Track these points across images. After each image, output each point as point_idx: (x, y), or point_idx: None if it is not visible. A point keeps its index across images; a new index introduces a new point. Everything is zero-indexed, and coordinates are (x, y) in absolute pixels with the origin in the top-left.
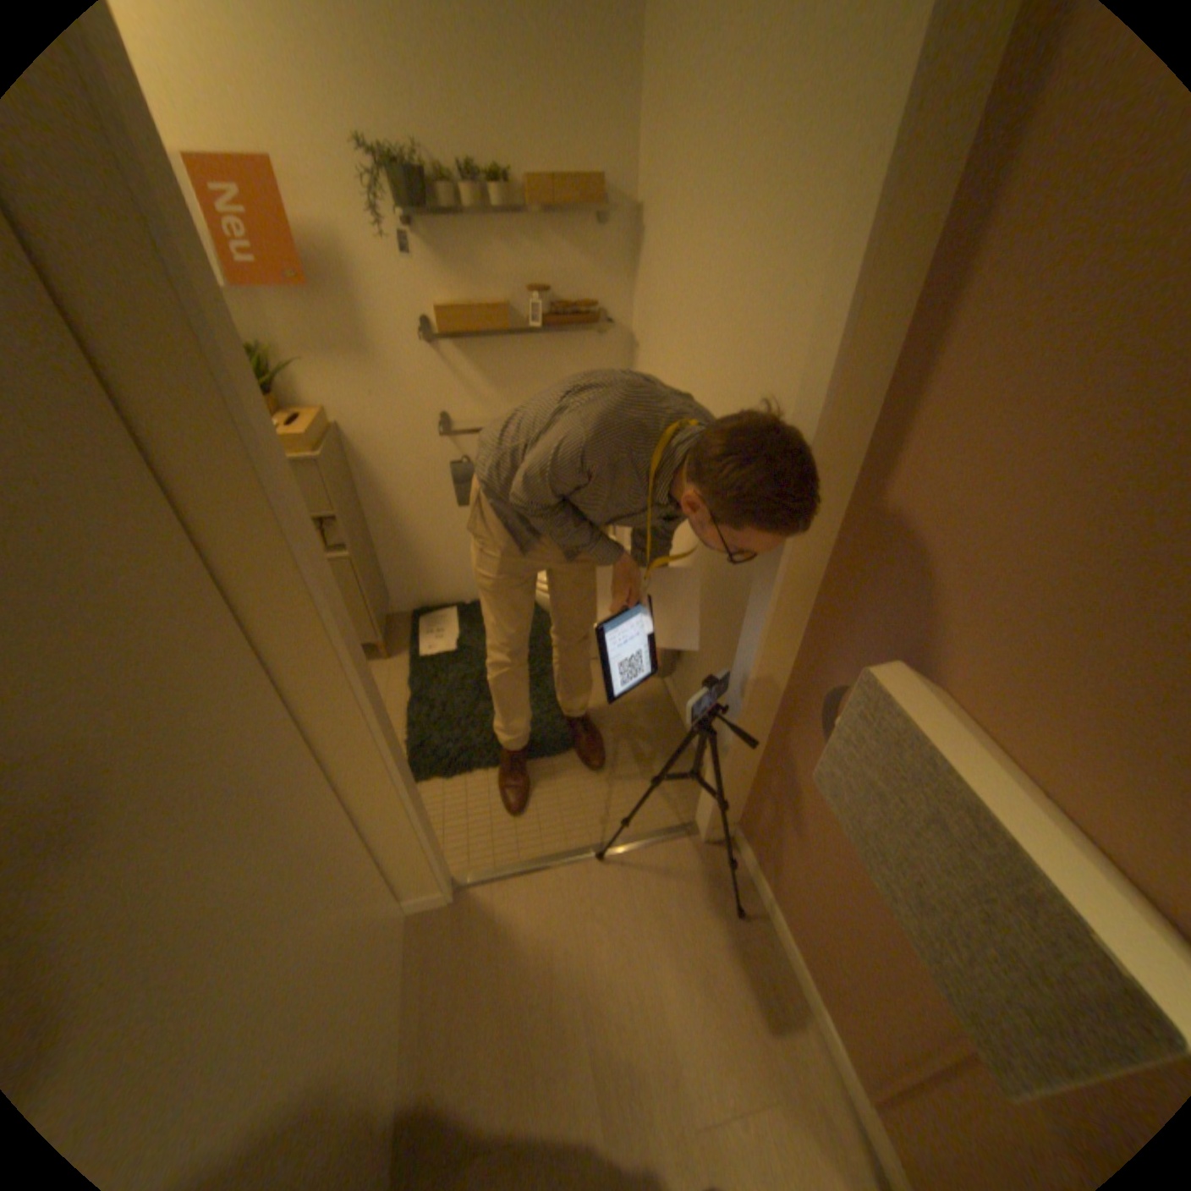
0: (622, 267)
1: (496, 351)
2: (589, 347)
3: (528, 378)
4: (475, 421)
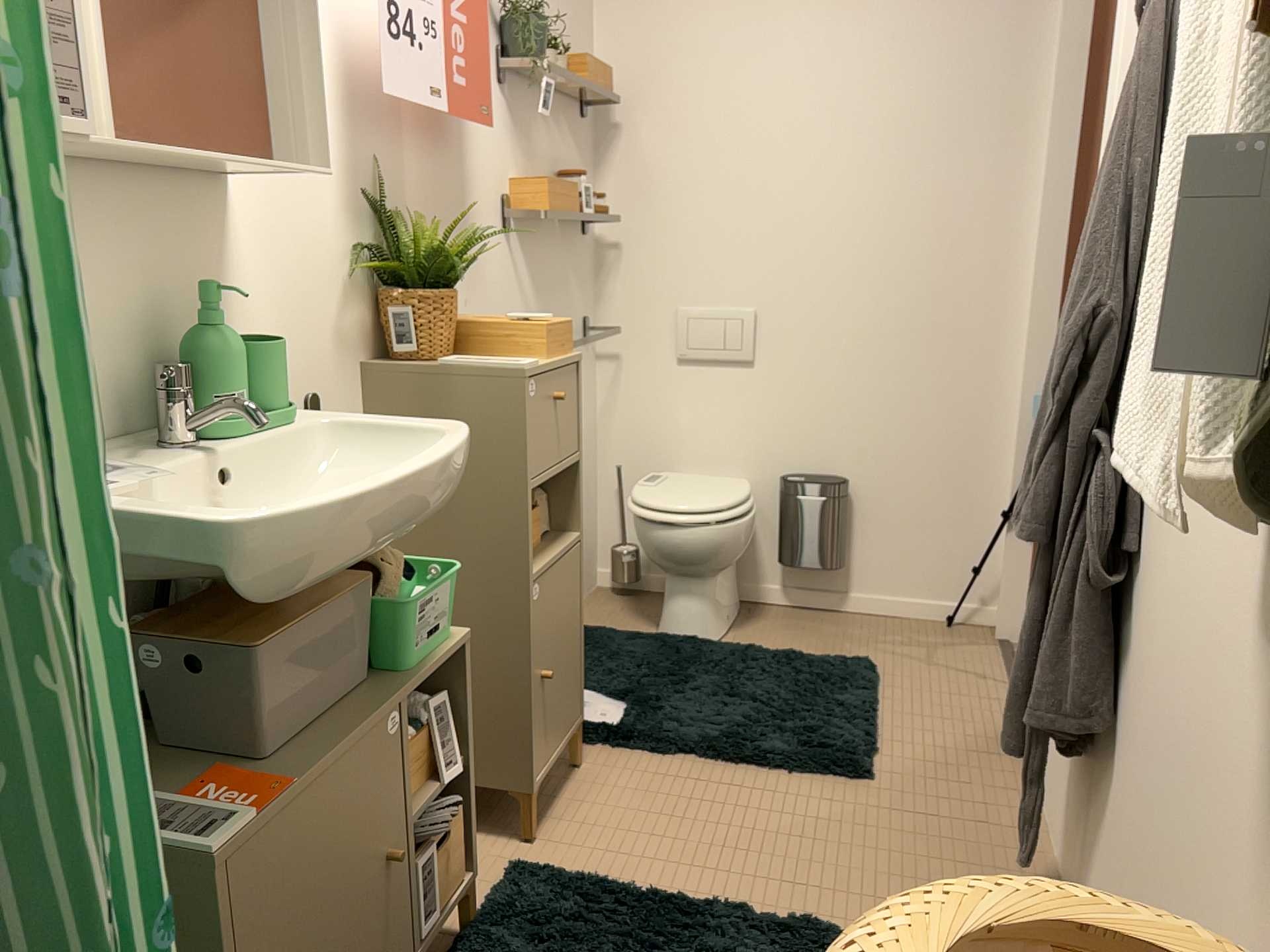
0: (592, 177)
1: (542, 257)
2: (581, 258)
3: (556, 292)
4: None
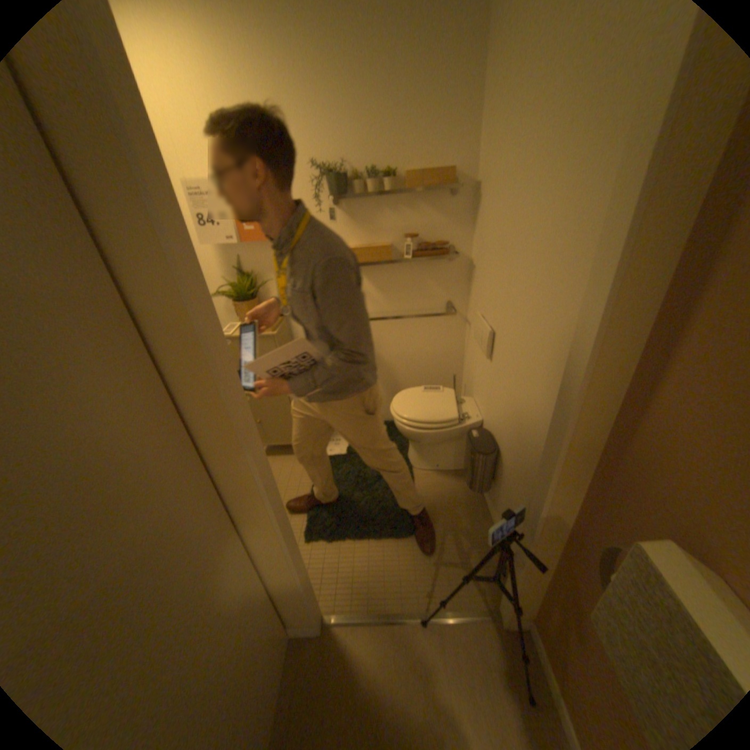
0: (466, 219)
1: (383, 272)
2: (443, 268)
3: (402, 287)
4: (369, 313)
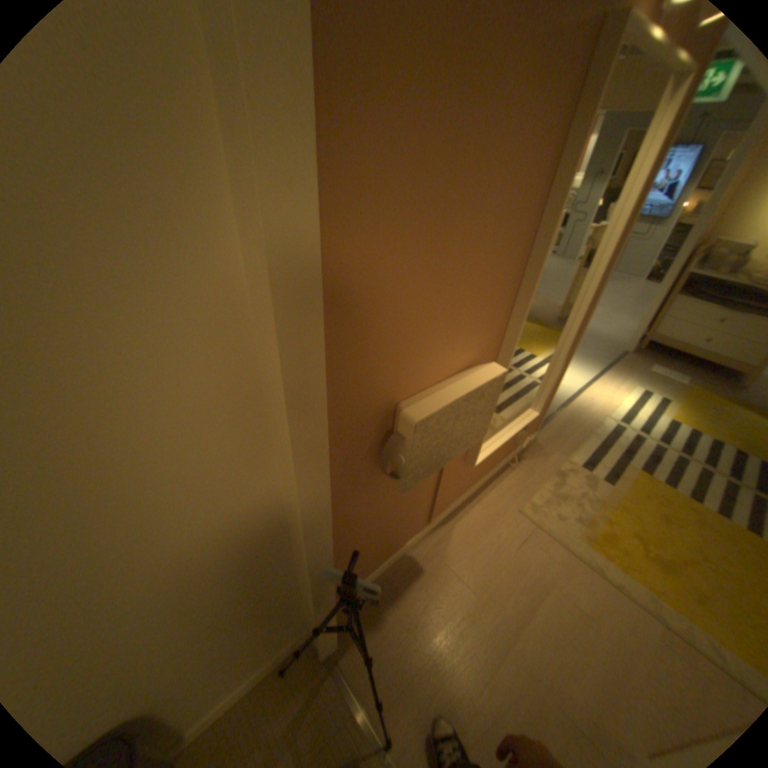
0: None
1: None
2: None
3: None
4: None
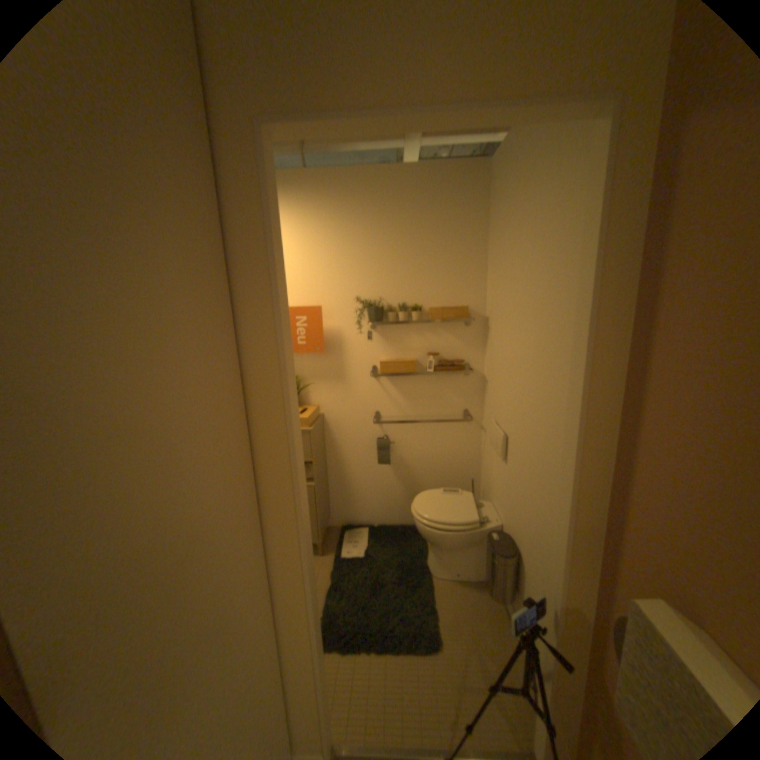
0: (478, 345)
1: (408, 383)
2: (459, 382)
3: (425, 397)
4: (394, 417)
